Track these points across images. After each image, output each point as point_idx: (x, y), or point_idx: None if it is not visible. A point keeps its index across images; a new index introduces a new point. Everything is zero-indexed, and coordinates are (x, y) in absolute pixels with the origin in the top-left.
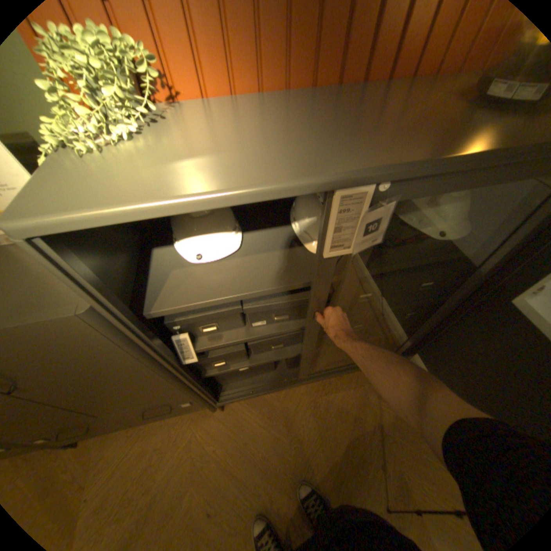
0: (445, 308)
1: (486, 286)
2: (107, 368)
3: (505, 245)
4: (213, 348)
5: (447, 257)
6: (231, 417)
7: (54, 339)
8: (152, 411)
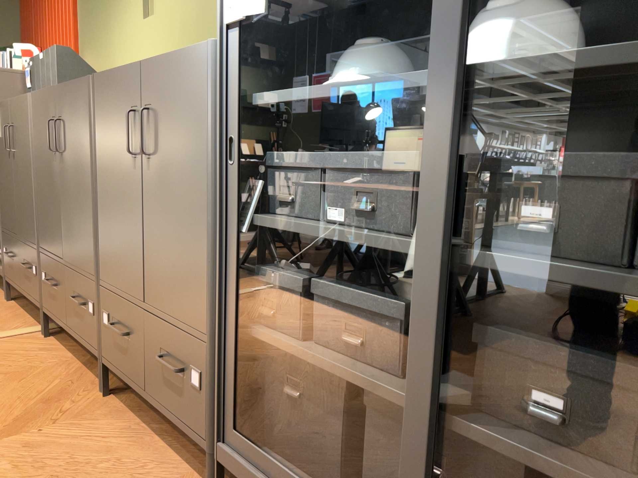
0: None
1: None
2: (190, 156)
3: None
4: (272, 221)
5: None
6: None
7: (190, 73)
8: (172, 351)
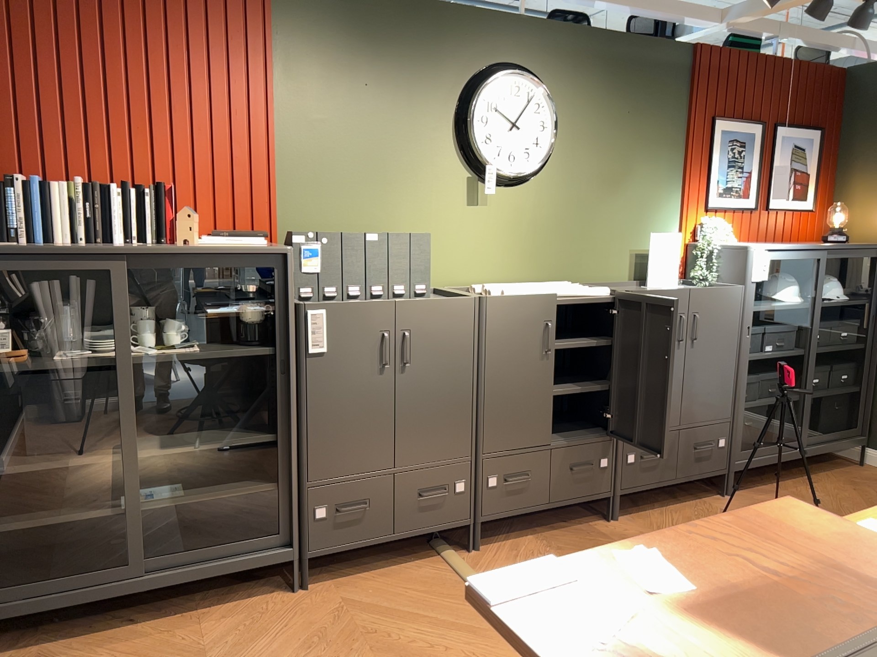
0: (864, 362)
1: (876, 332)
2: (727, 337)
3: (869, 301)
4: (752, 357)
5: (847, 303)
6: (744, 497)
7: (730, 300)
8: (704, 439)
